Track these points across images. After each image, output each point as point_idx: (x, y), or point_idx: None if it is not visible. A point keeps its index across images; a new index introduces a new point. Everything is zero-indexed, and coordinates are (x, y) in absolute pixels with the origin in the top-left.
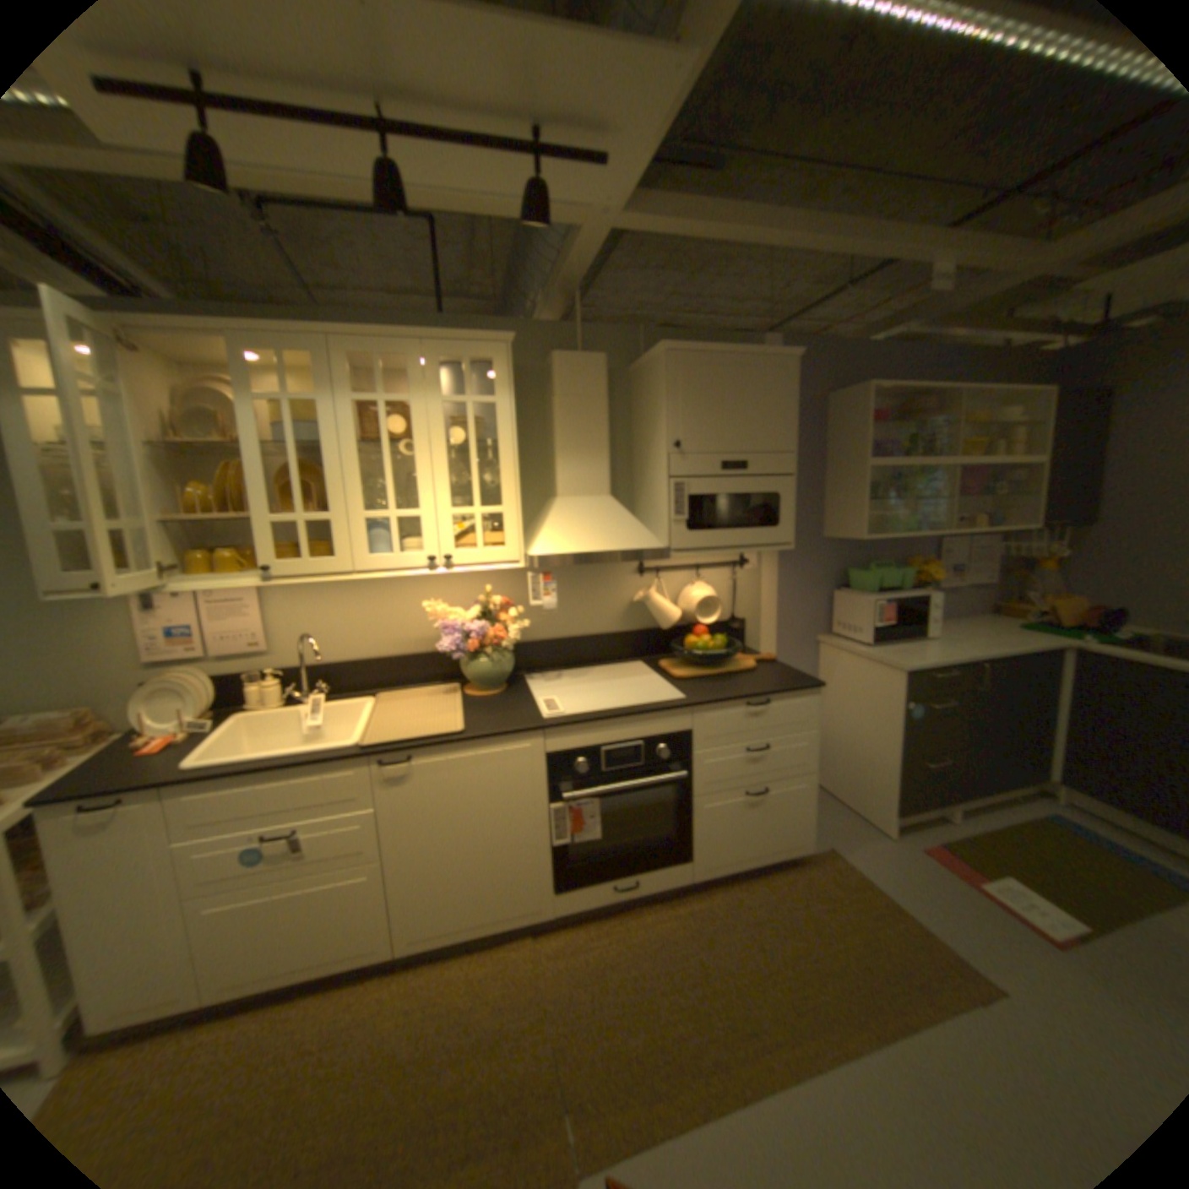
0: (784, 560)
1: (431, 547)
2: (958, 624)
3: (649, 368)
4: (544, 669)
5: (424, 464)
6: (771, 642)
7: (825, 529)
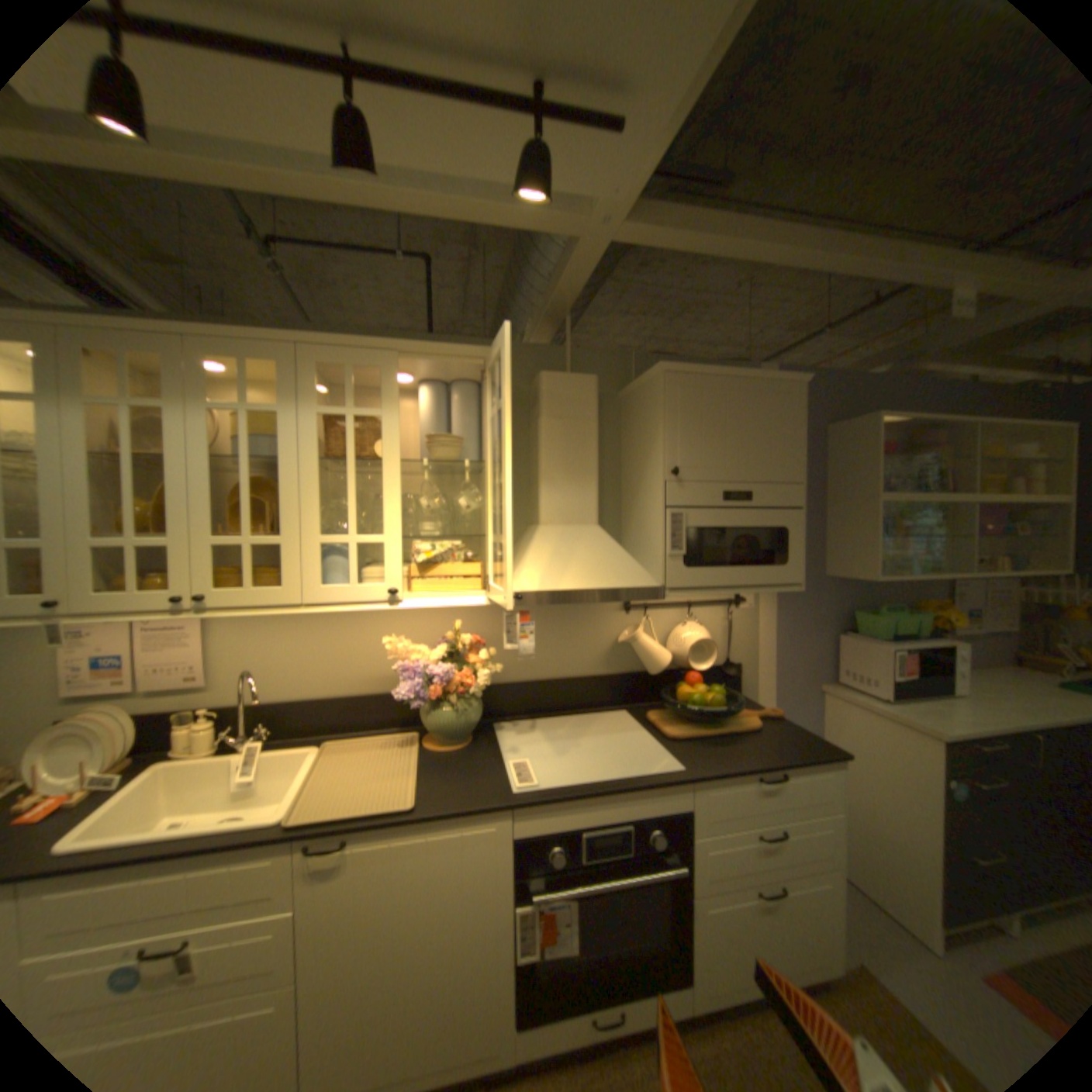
0: (783, 599)
1: (392, 577)
2: (977, 676)
3: (641, 392)
4: (515, 715)
5: (390, 484)
6: (770, 691)
7: (826, 567)
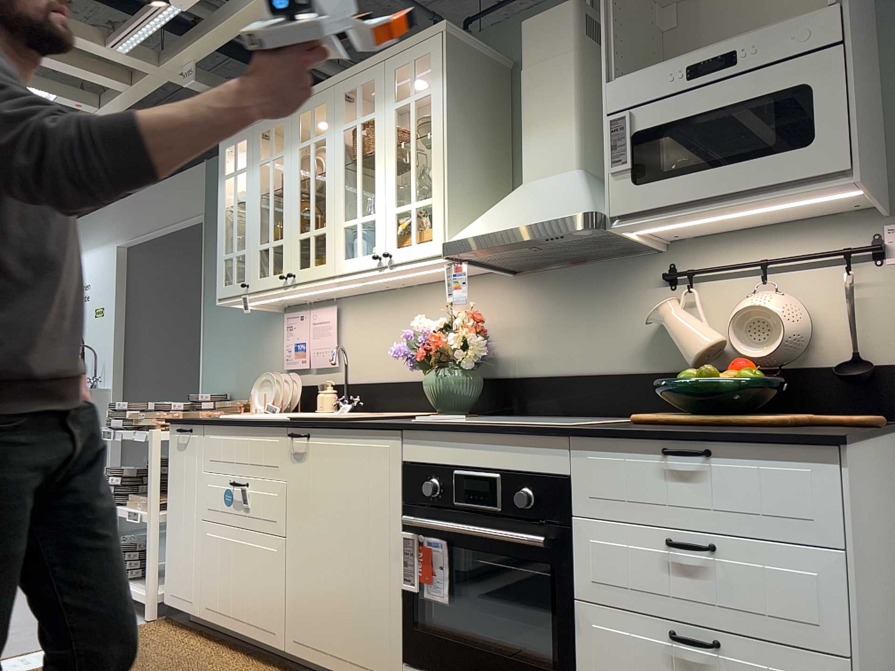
0: None
1: (378, 246)
2: None
3: None
4: (538, 413)
5: (378, 170)
6: None
7: None
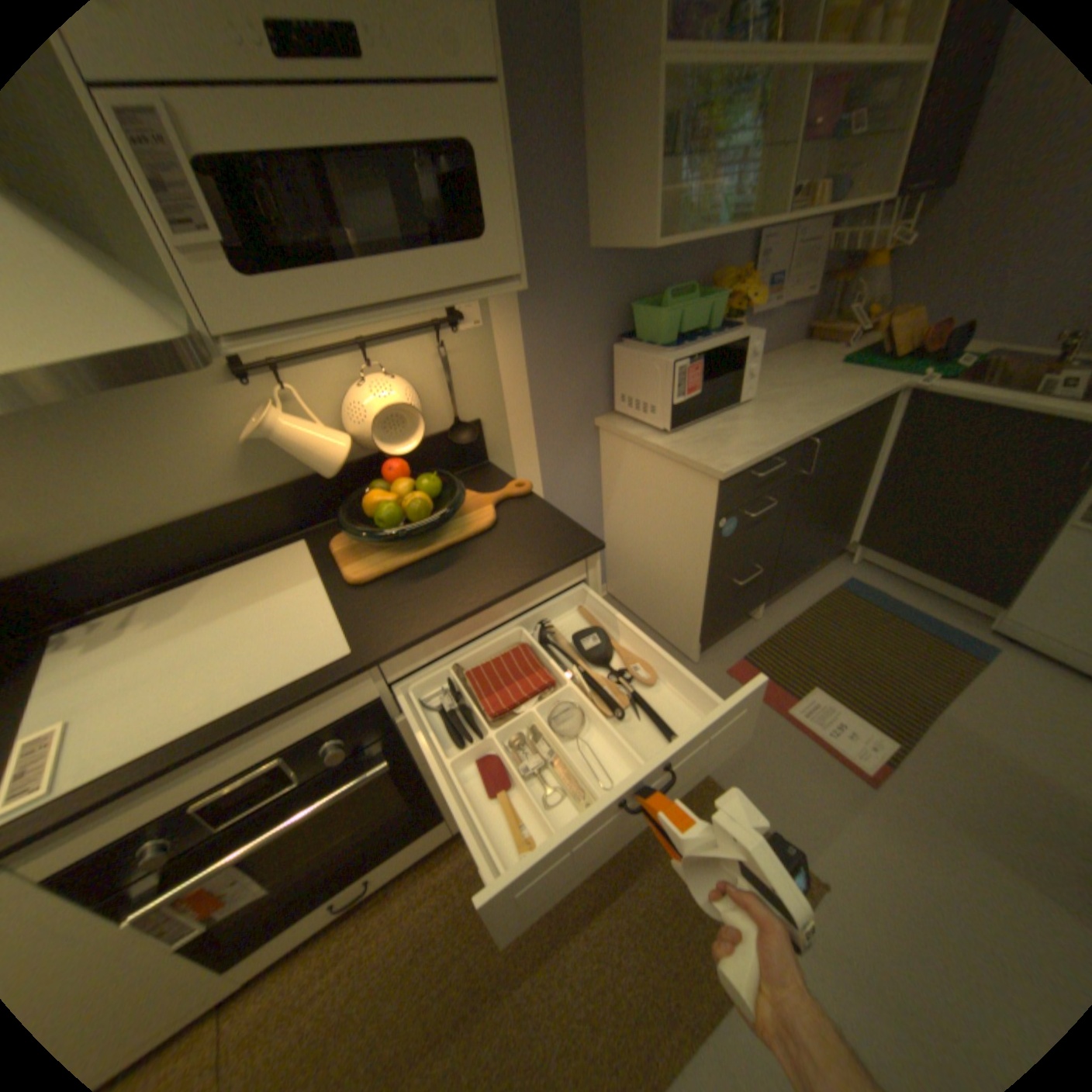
0: (527, 302)
1: None
2: (766, 362)
3: None
4: (102, 603)
5: None
6: (527, 444)
7: (589, 232)
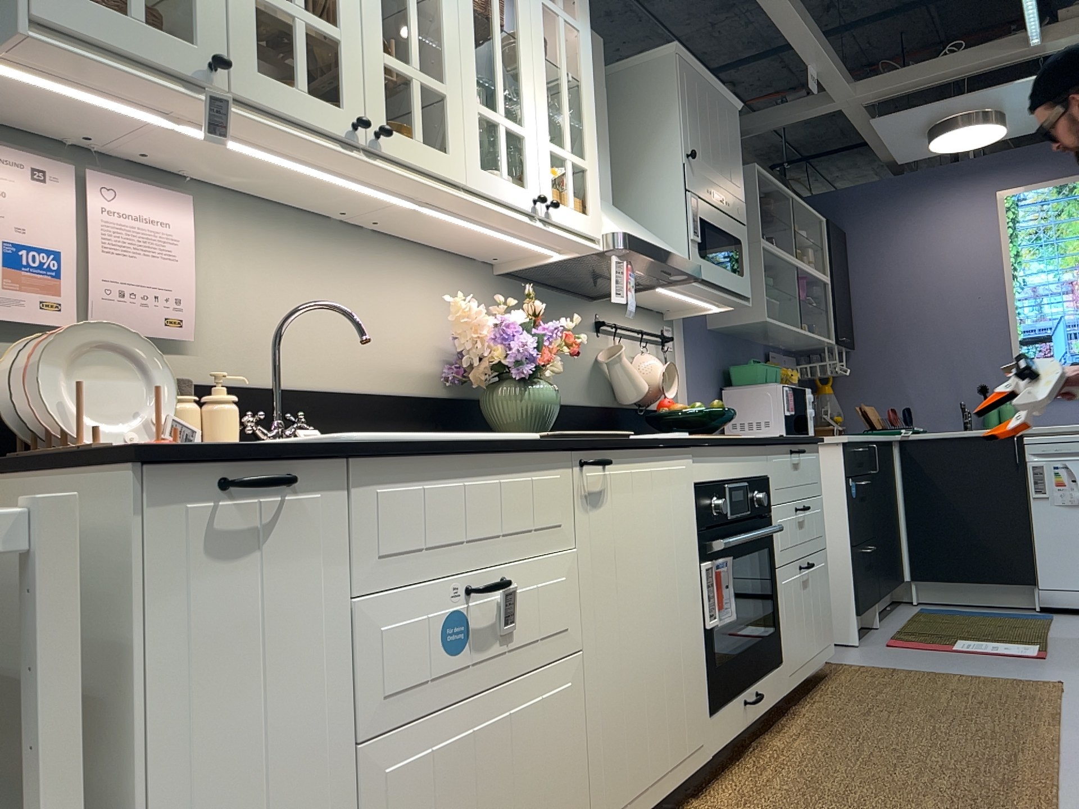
0: (690, 346)
1: (533, 183)
2: None
3: (630, 76)
4: None
5: (527, 68)
6: None
7: (709, 320)
